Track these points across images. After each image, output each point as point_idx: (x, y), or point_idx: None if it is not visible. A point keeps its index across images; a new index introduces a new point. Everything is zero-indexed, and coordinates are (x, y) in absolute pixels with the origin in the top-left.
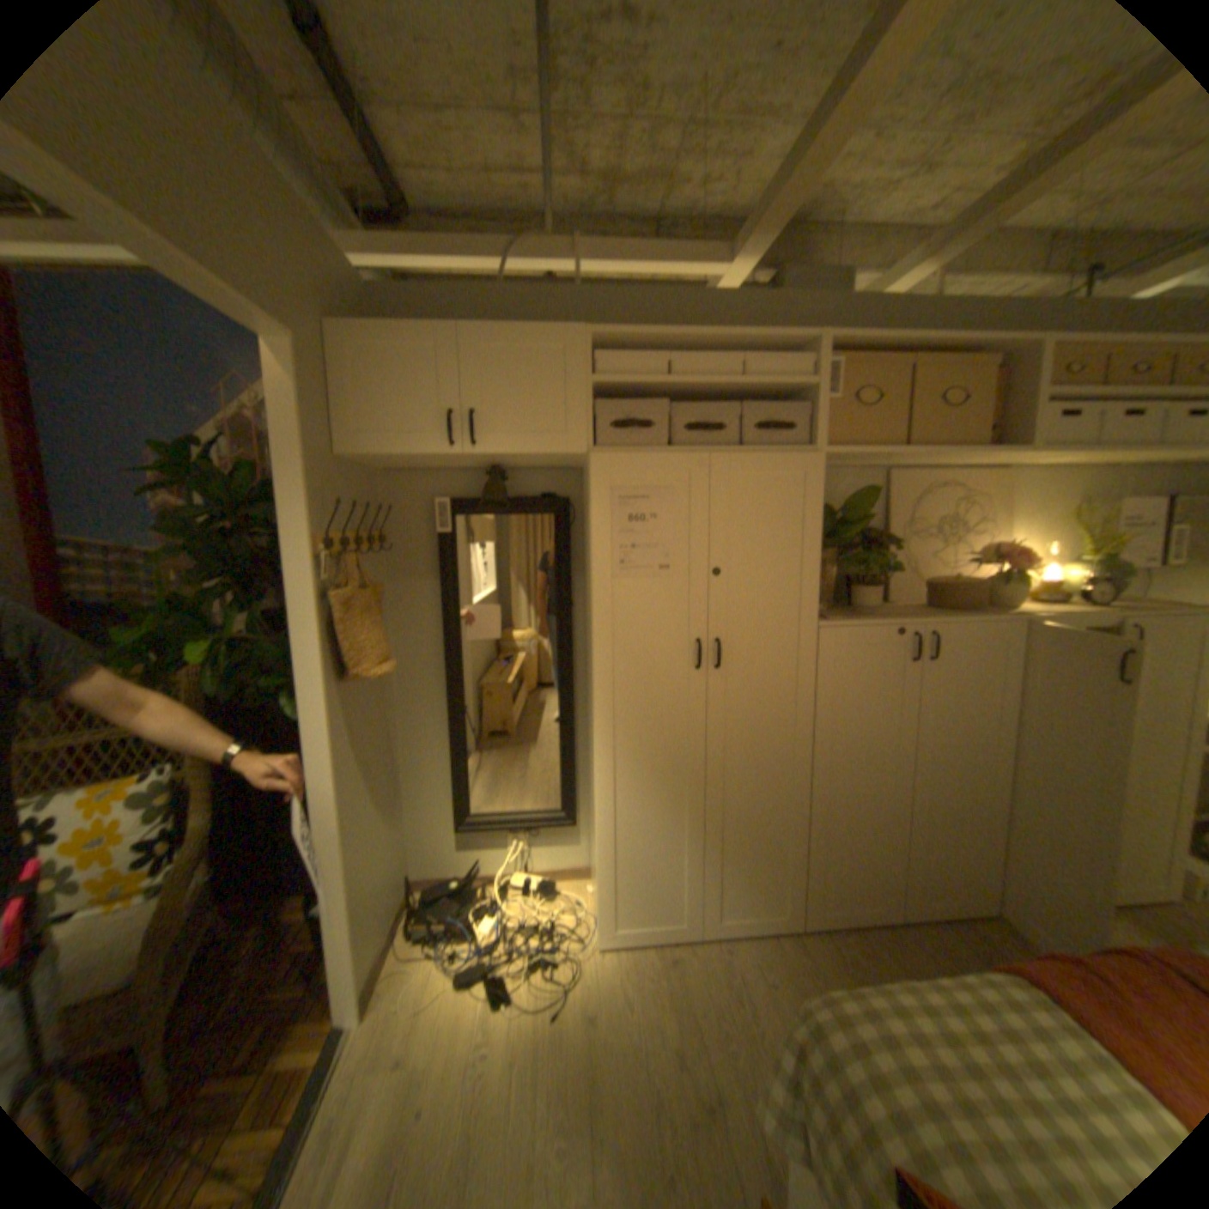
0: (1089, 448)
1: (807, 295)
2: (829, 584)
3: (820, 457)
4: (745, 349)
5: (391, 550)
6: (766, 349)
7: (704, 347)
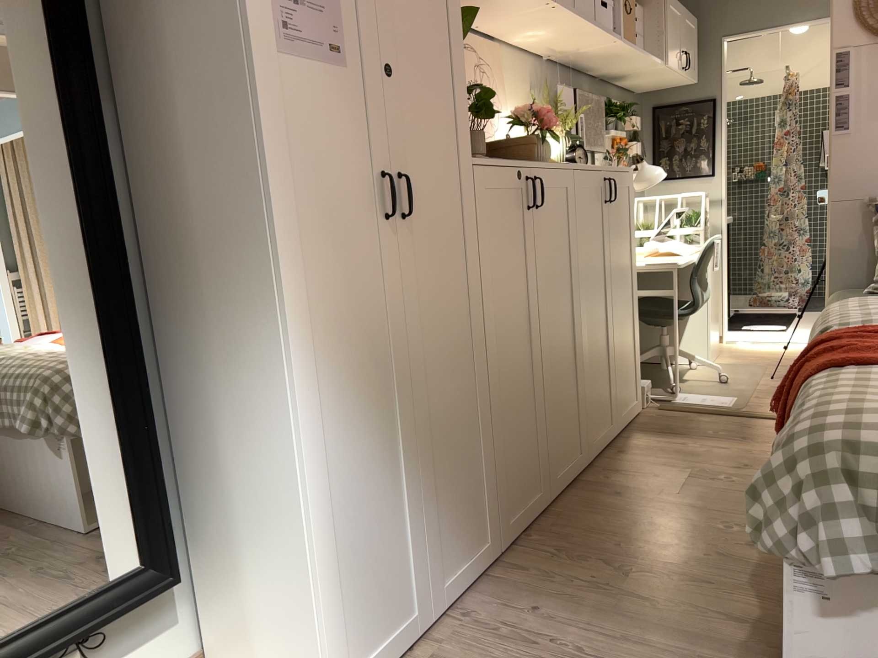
0: (573, 9)
1: None
2: None
3: None
4: None
5: None
6: None
7: None
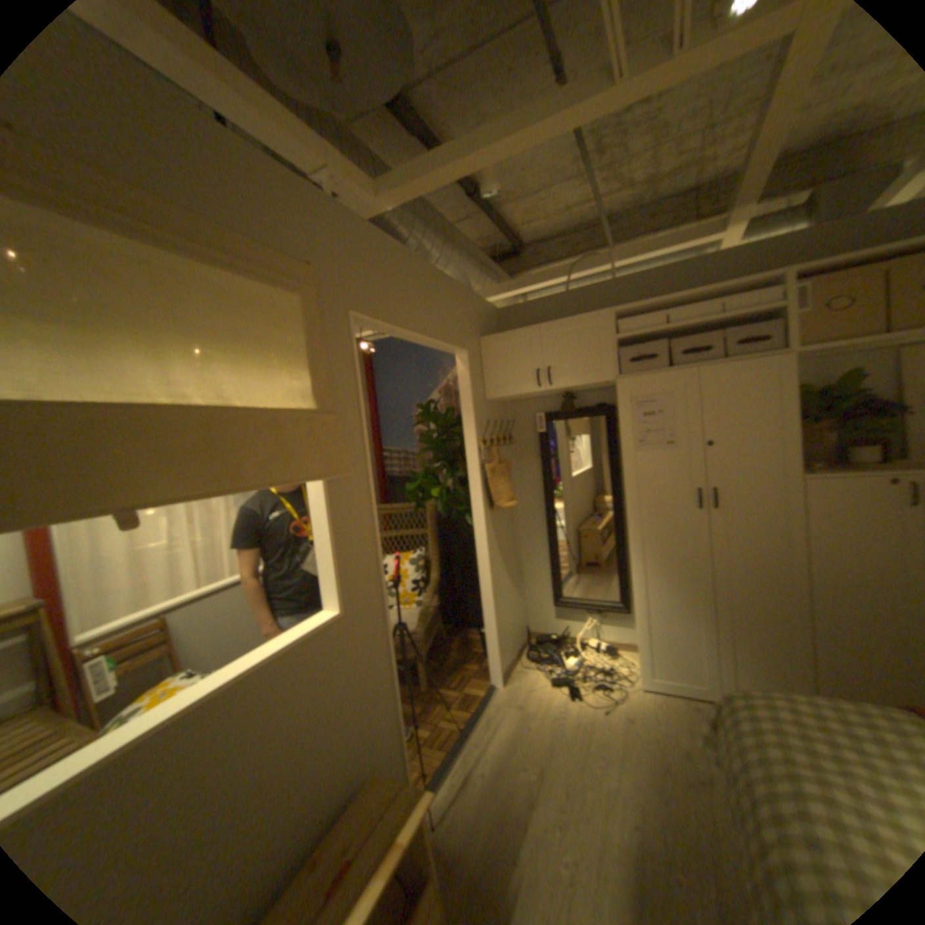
0: None
1: (791, 236)
2: (839, 448)
3: (791, 357)
4: (726, 294)
5: (513, 445)
6: (743, 290)
7: (693, 301)
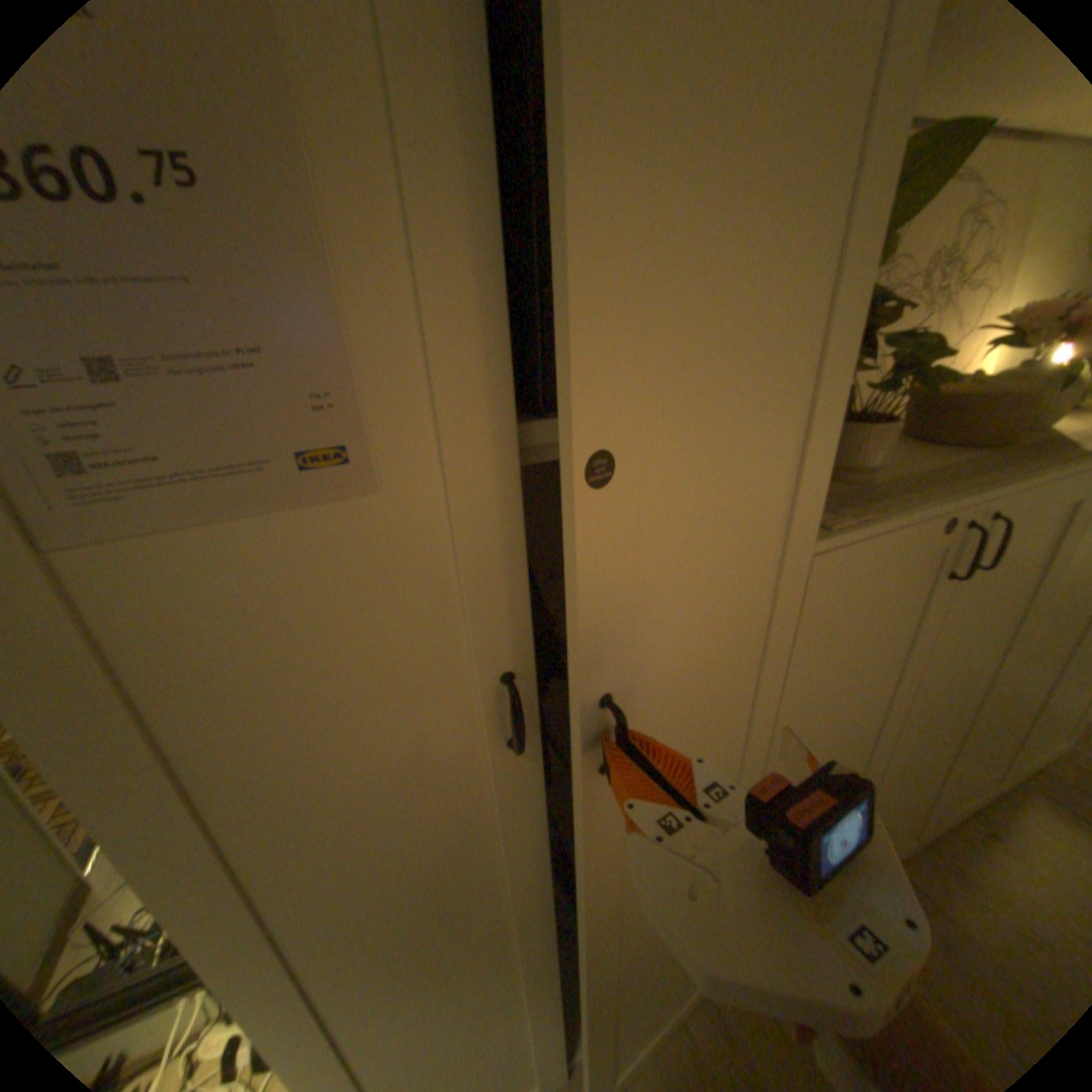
0: None
1: None
2: None
3: None
4: None
5: None
6: None
7: None
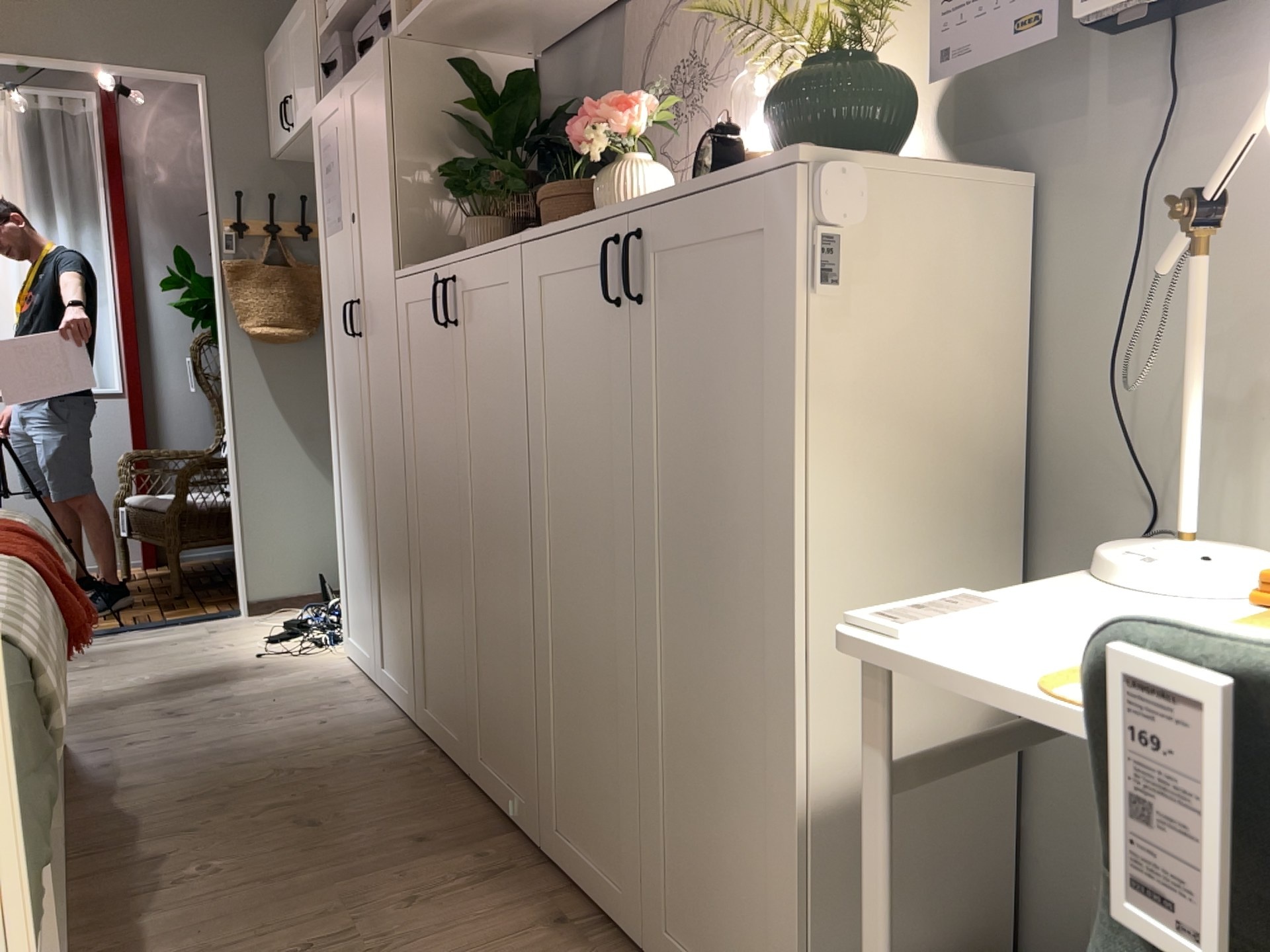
0: None
1: None
2: None
3: (386, 40)
4: None
5: None
6: None
7: None
